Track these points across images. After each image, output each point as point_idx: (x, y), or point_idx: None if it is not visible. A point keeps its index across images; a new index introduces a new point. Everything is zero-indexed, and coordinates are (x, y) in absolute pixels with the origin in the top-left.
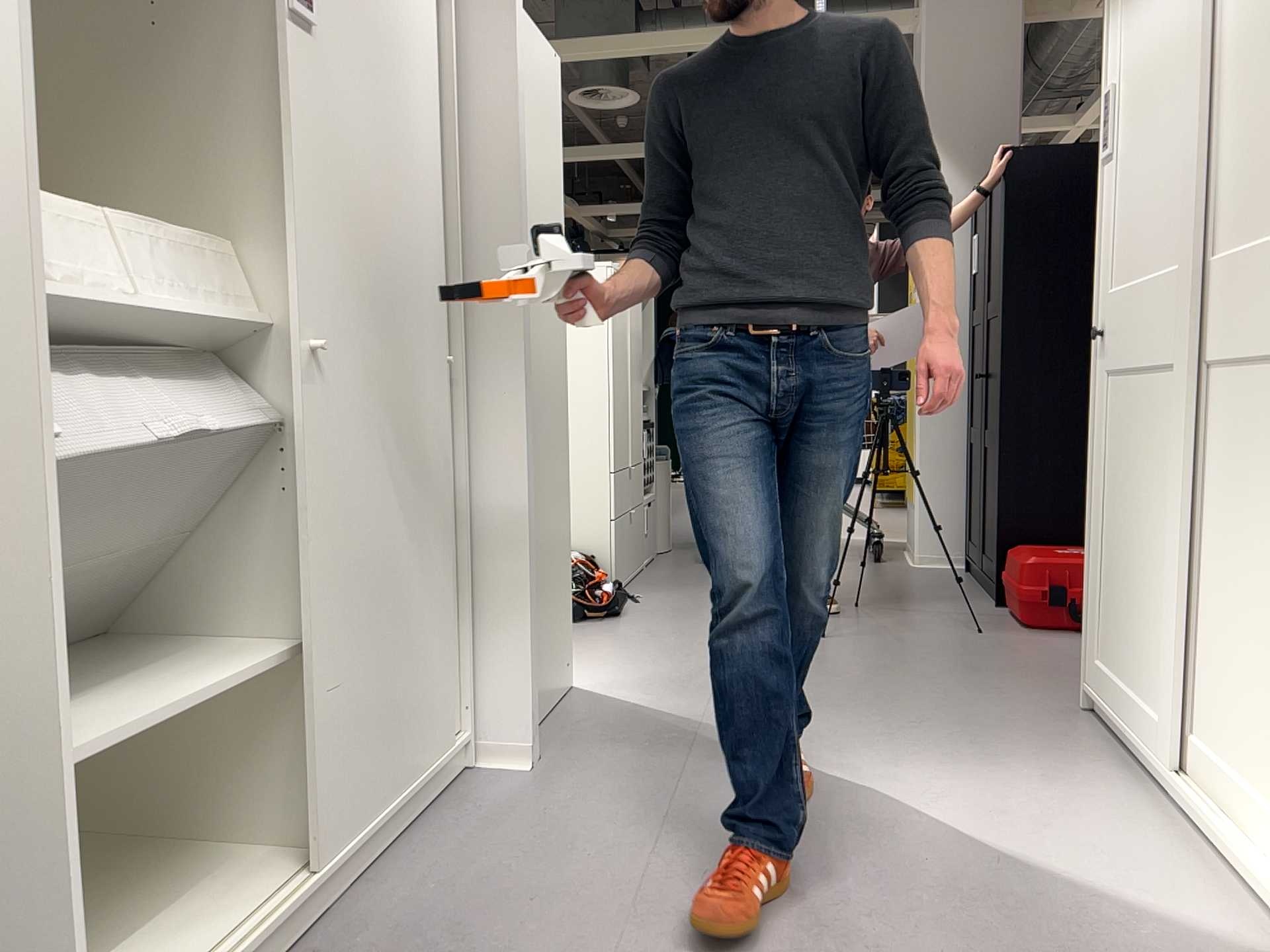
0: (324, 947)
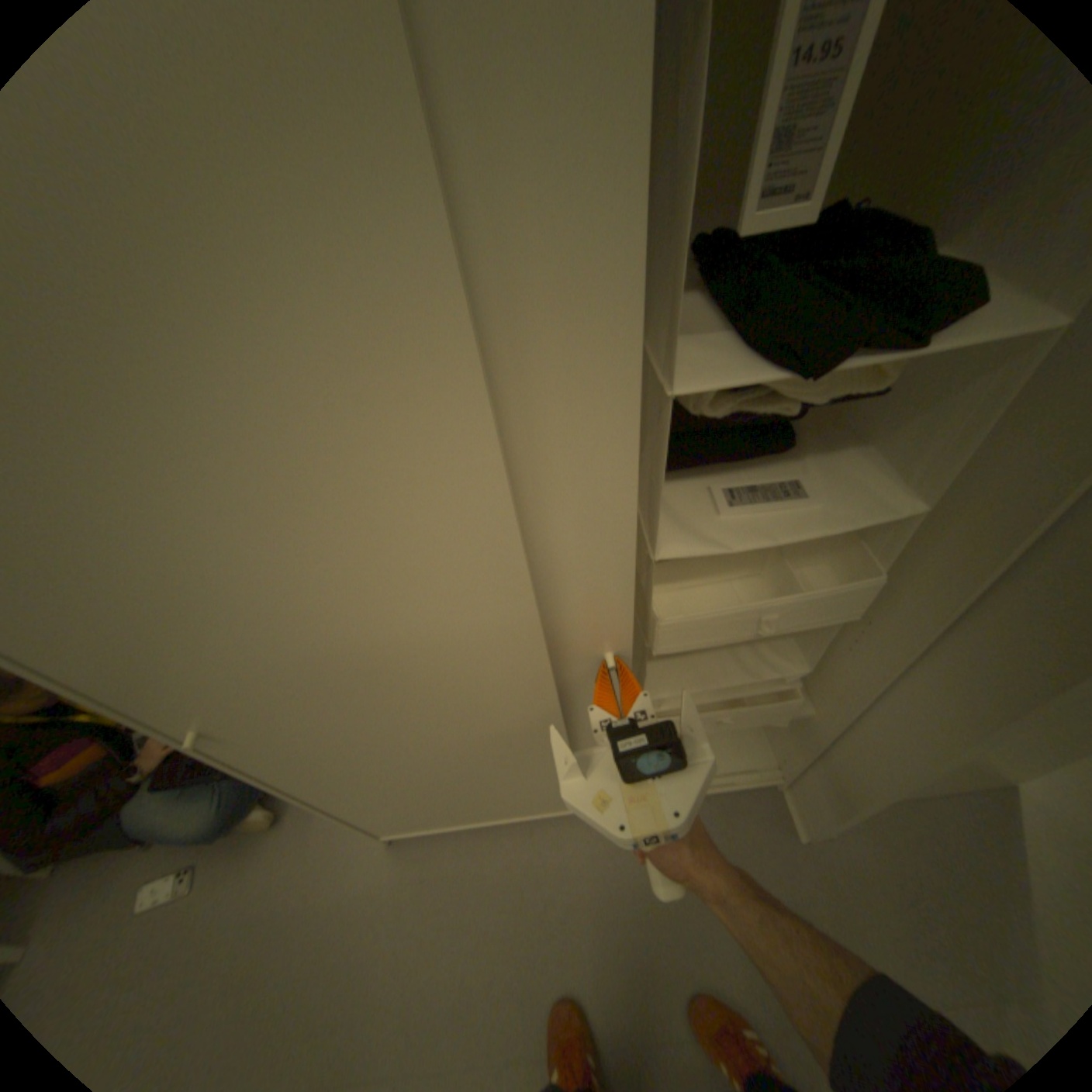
0: (534, 839)
